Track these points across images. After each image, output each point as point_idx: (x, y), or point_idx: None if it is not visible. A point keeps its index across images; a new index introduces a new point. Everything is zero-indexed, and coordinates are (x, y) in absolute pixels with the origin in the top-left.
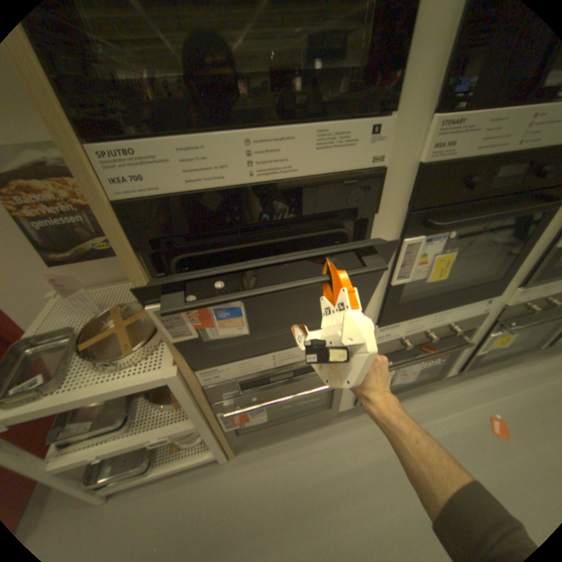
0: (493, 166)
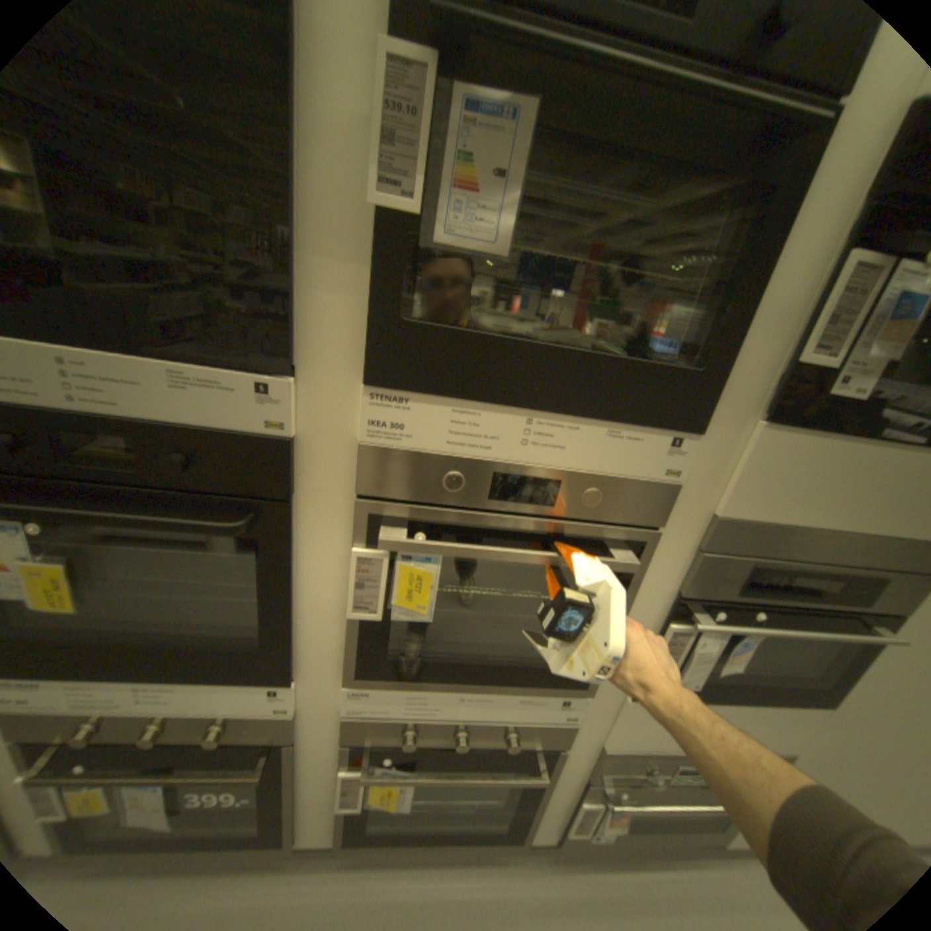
0: (79, 431)
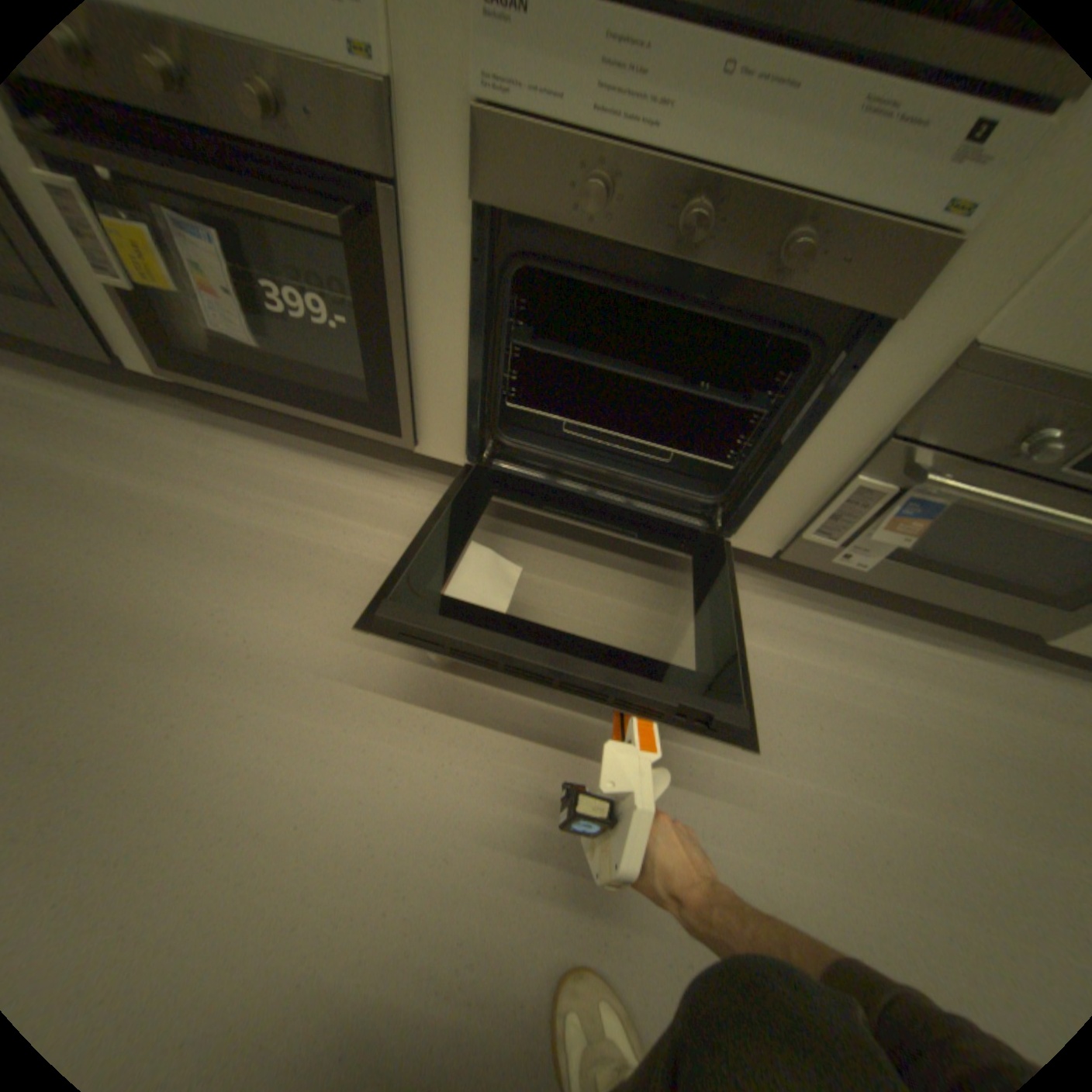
0: None
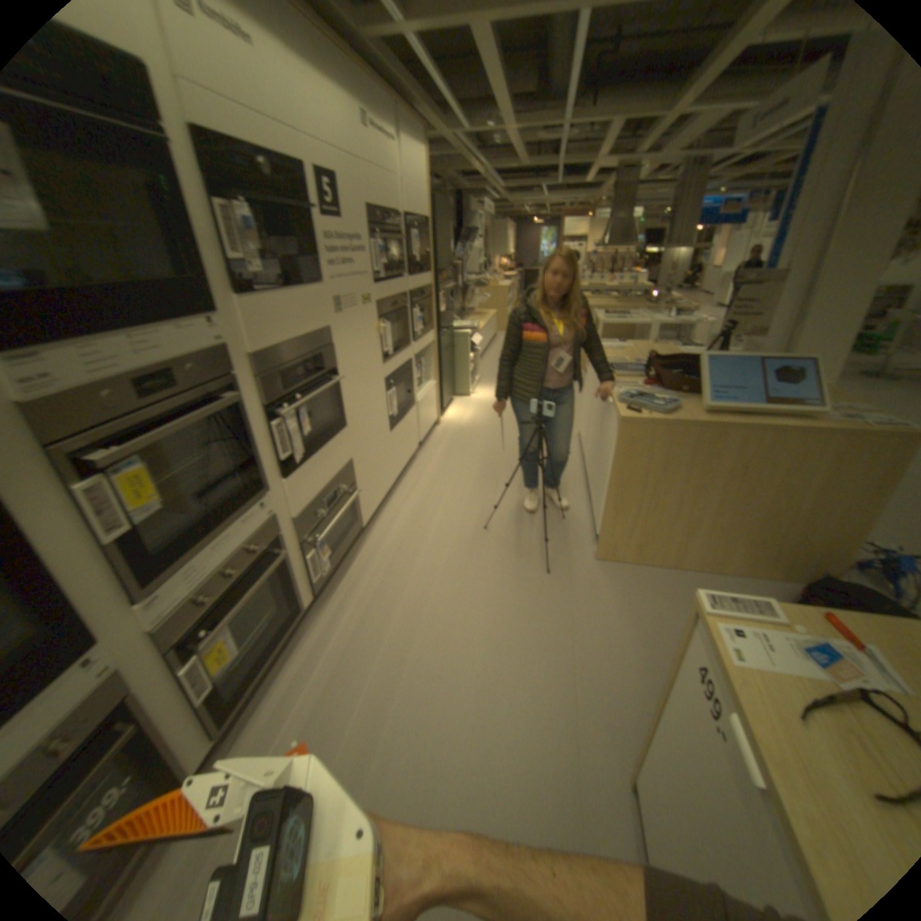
0: None
